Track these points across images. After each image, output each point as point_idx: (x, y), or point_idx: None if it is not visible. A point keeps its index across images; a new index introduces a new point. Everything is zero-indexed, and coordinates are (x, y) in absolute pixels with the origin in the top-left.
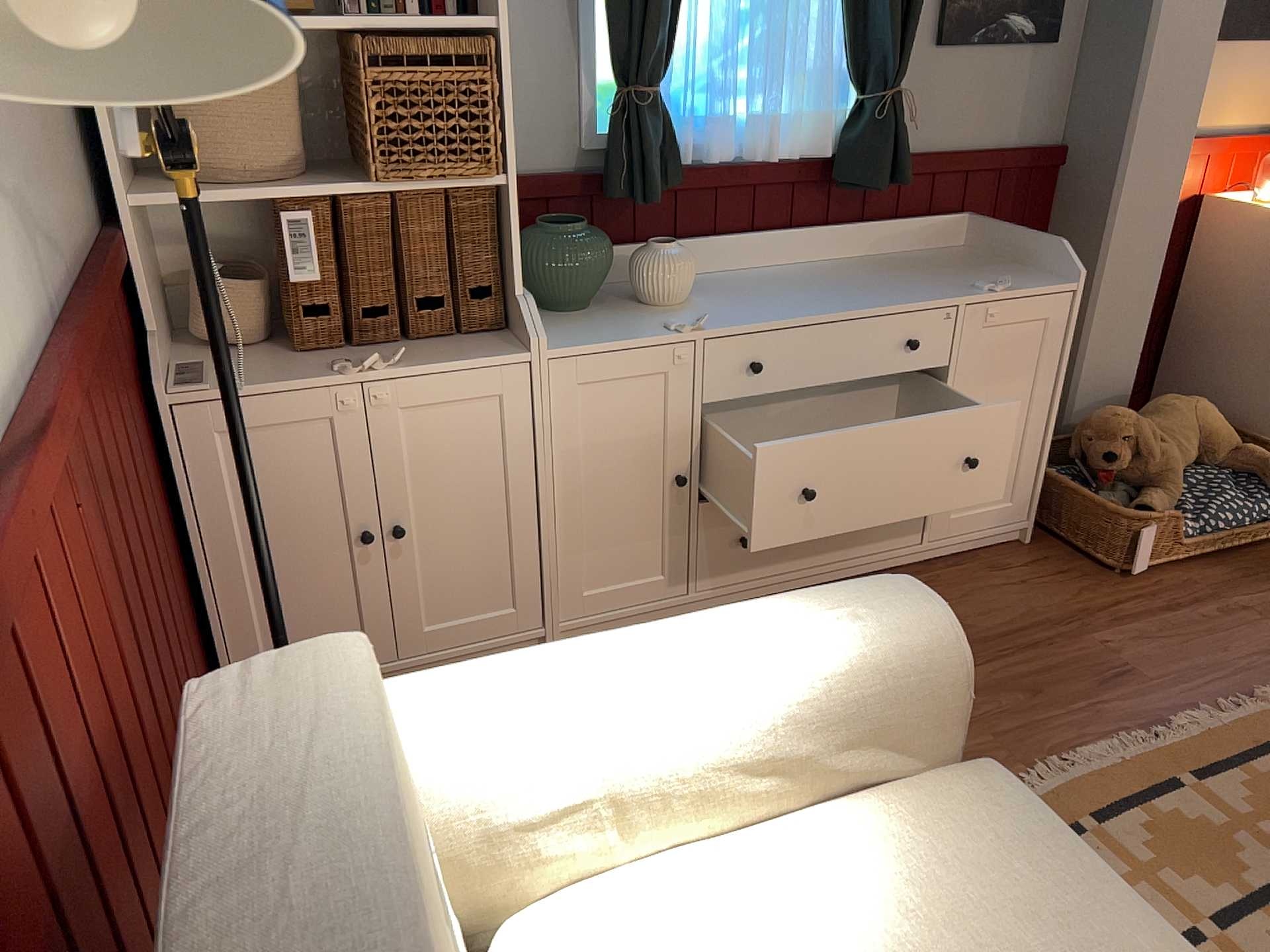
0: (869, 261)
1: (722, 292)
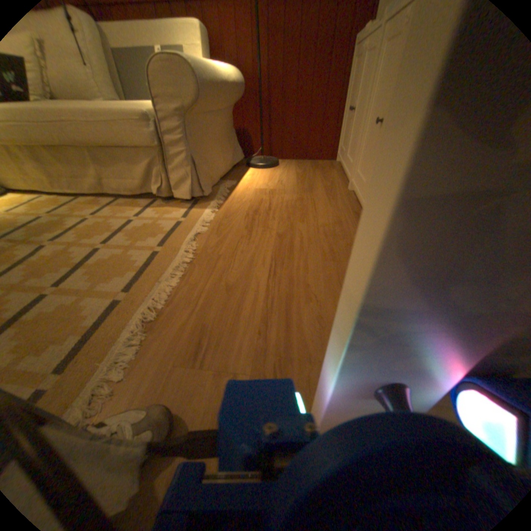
0: None
1: None
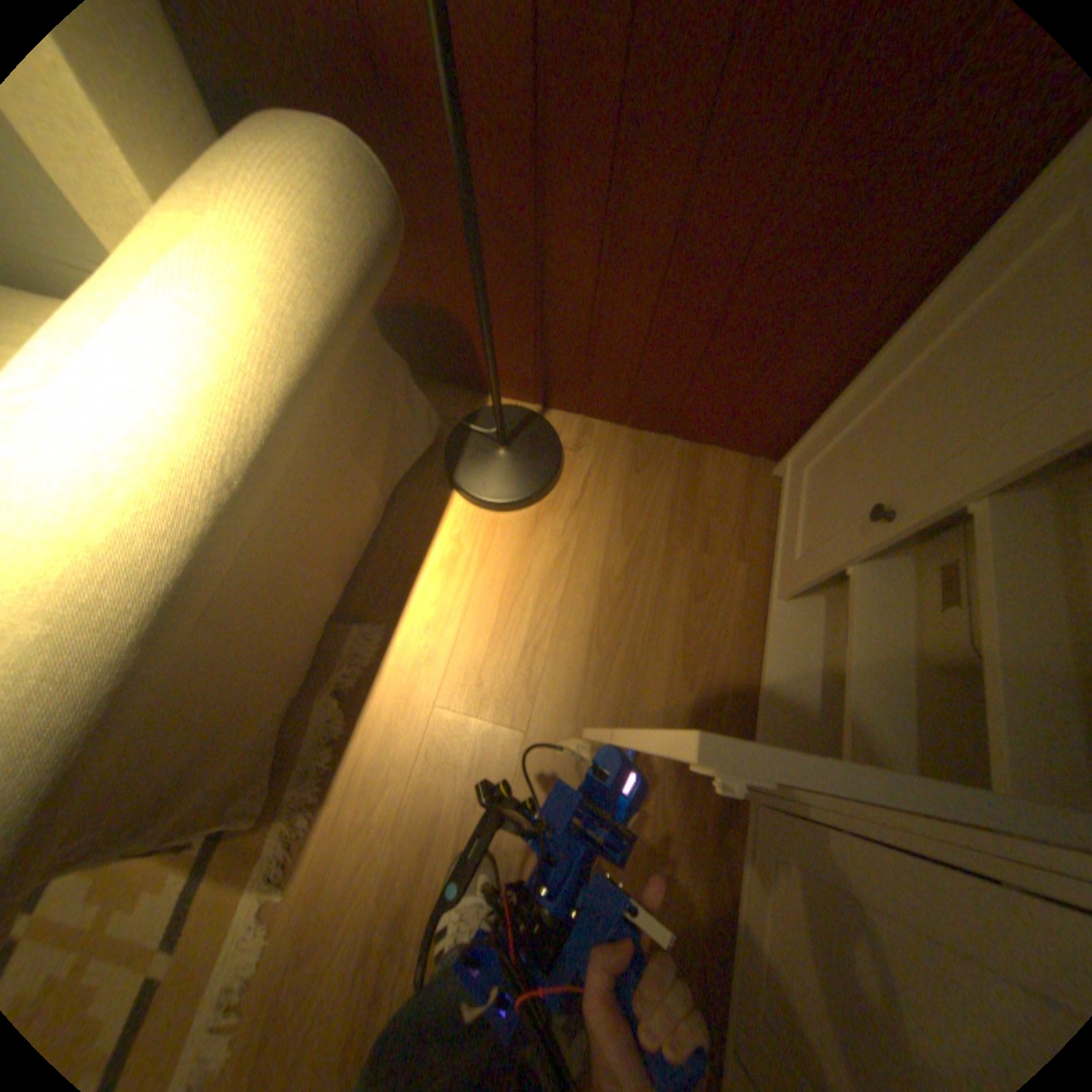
0: None
1: None
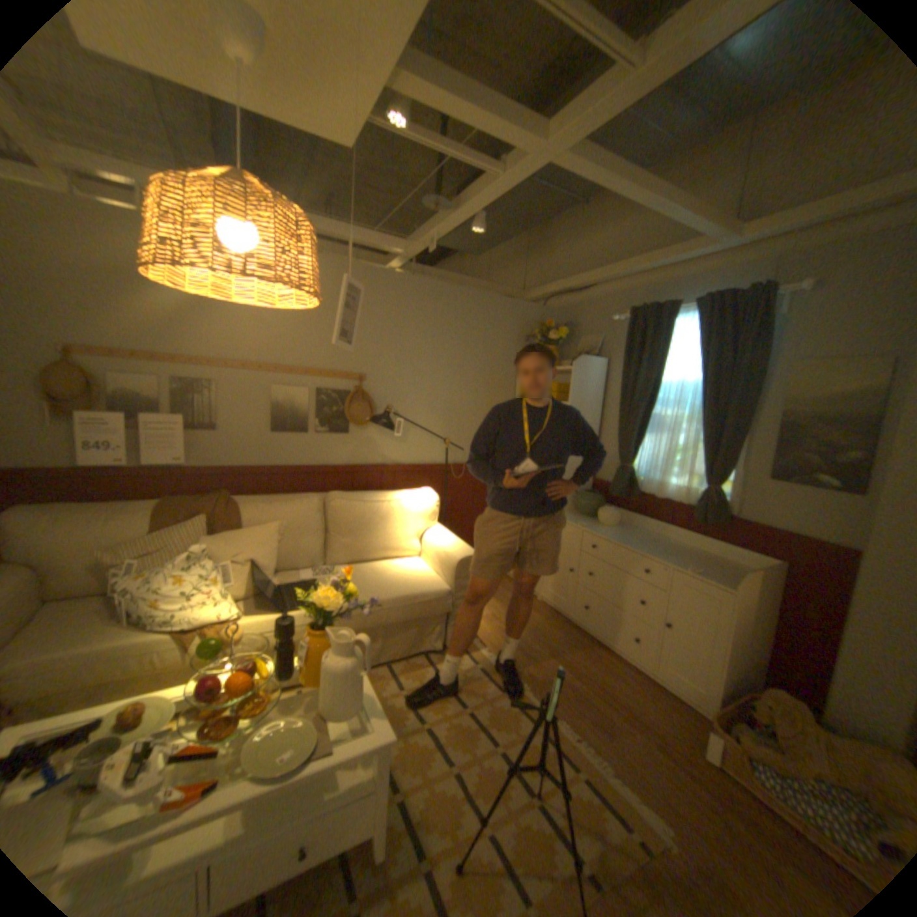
0: (709, 556)
1: (627, 532)
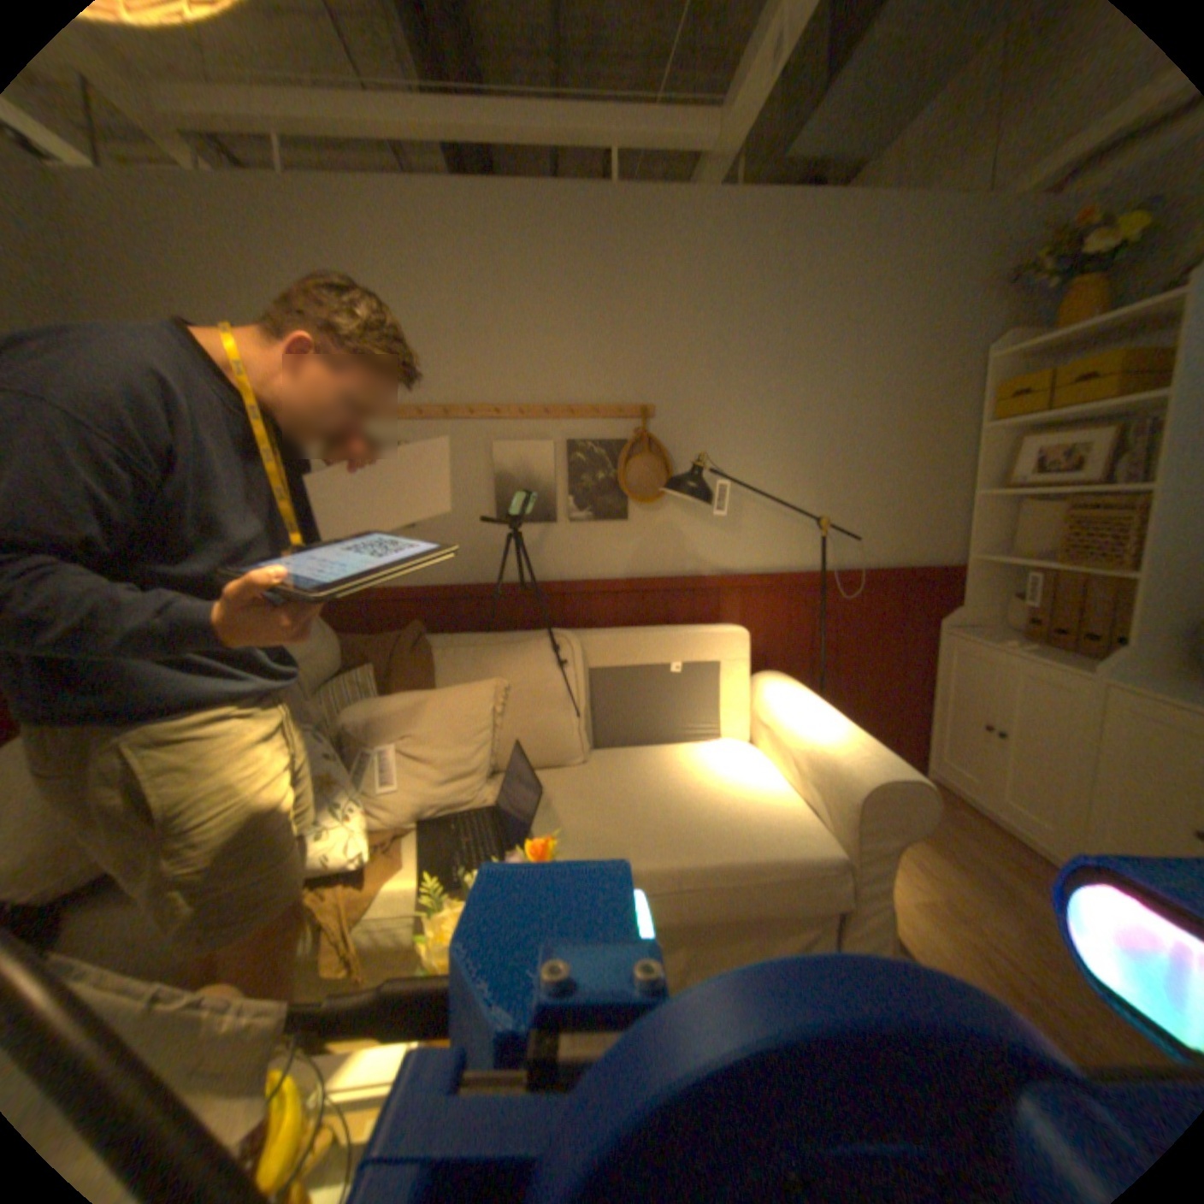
0: None
1: None
